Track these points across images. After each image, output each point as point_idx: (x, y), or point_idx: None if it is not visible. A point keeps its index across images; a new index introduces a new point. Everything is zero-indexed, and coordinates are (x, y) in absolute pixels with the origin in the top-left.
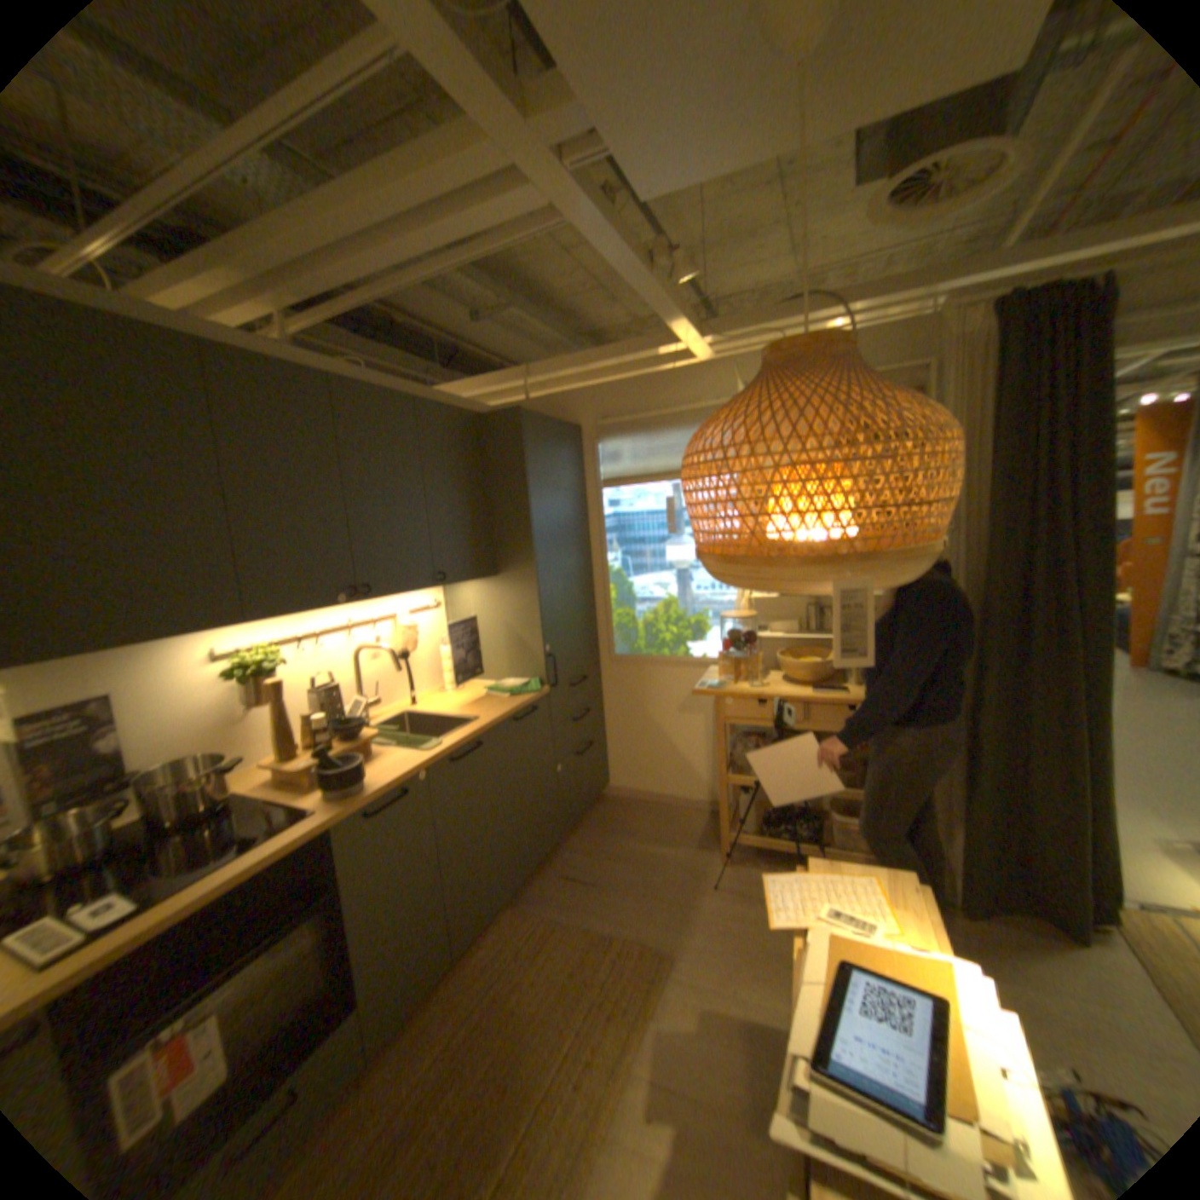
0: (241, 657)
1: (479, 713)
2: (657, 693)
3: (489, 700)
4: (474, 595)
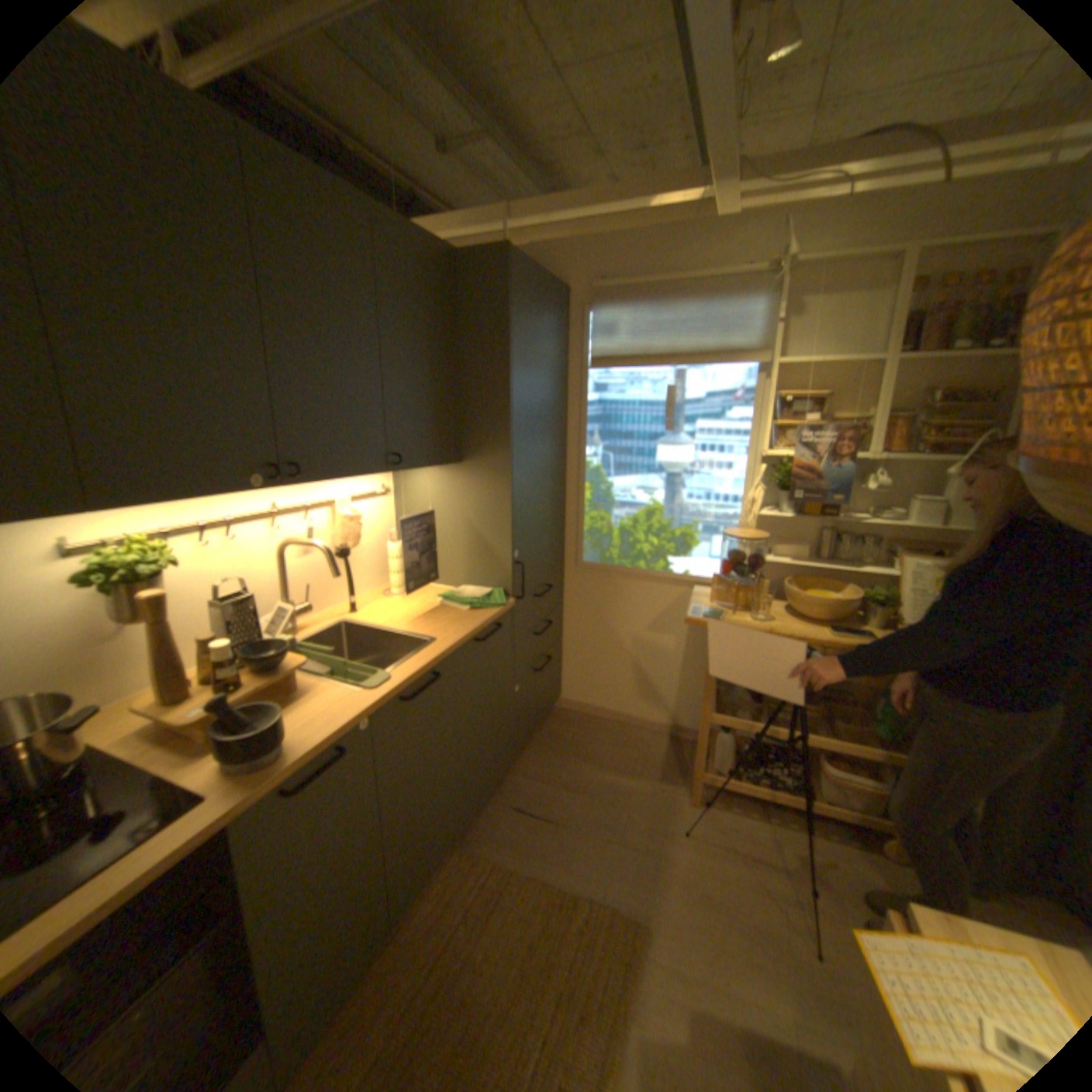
0: (107, 551)
1: (434, 629)
2: (626, 608)
3: (445, 611)
4: (432, 482)
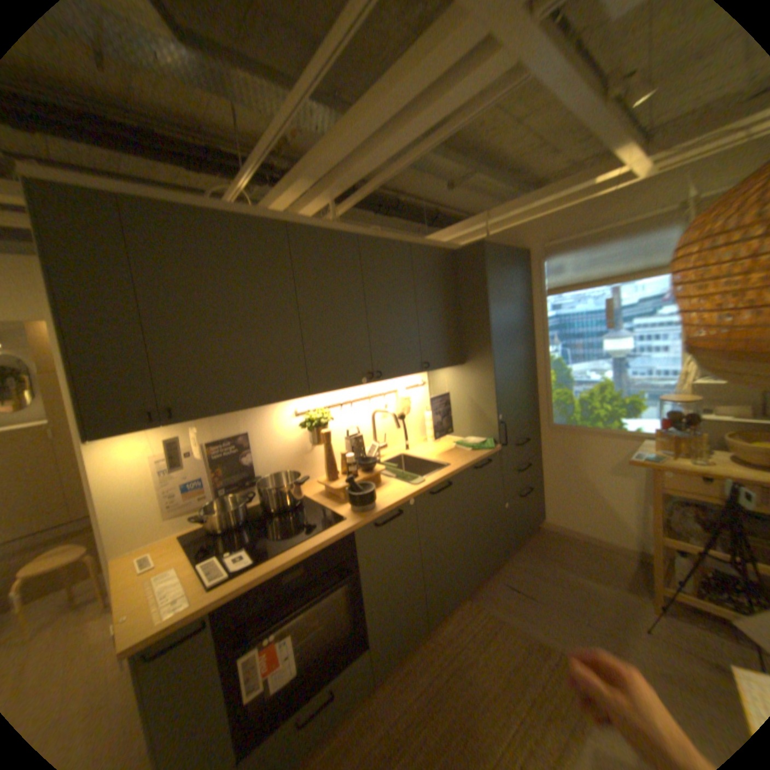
0: (310, 415)
1: (450, 460)
2: (591, 457)
3: (457, 451)
4: (448, 377)
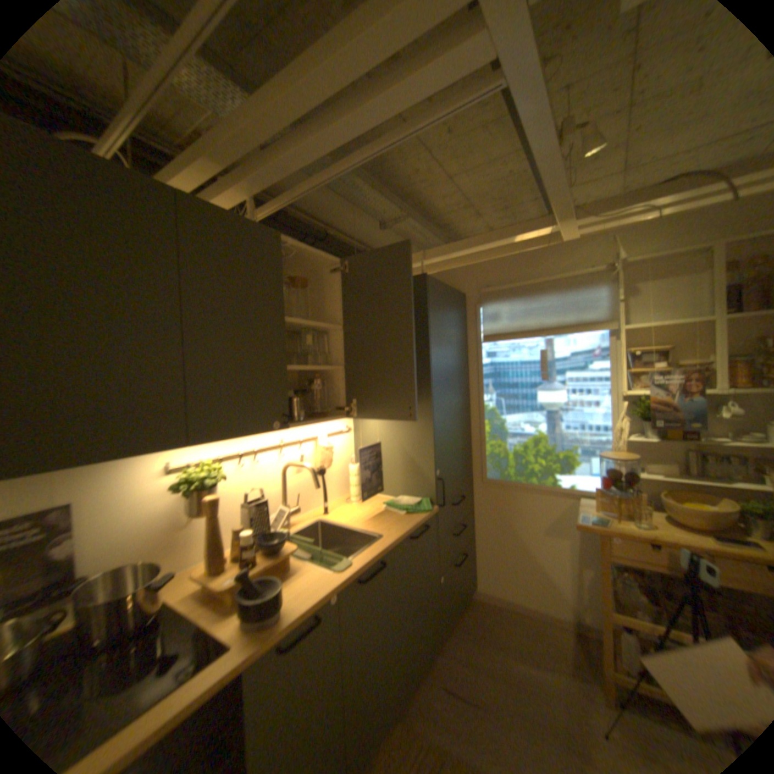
0: (190, 472)
1: (381, 529)
2: (525, 516)
3: (389, 515)
4: (378, 423)
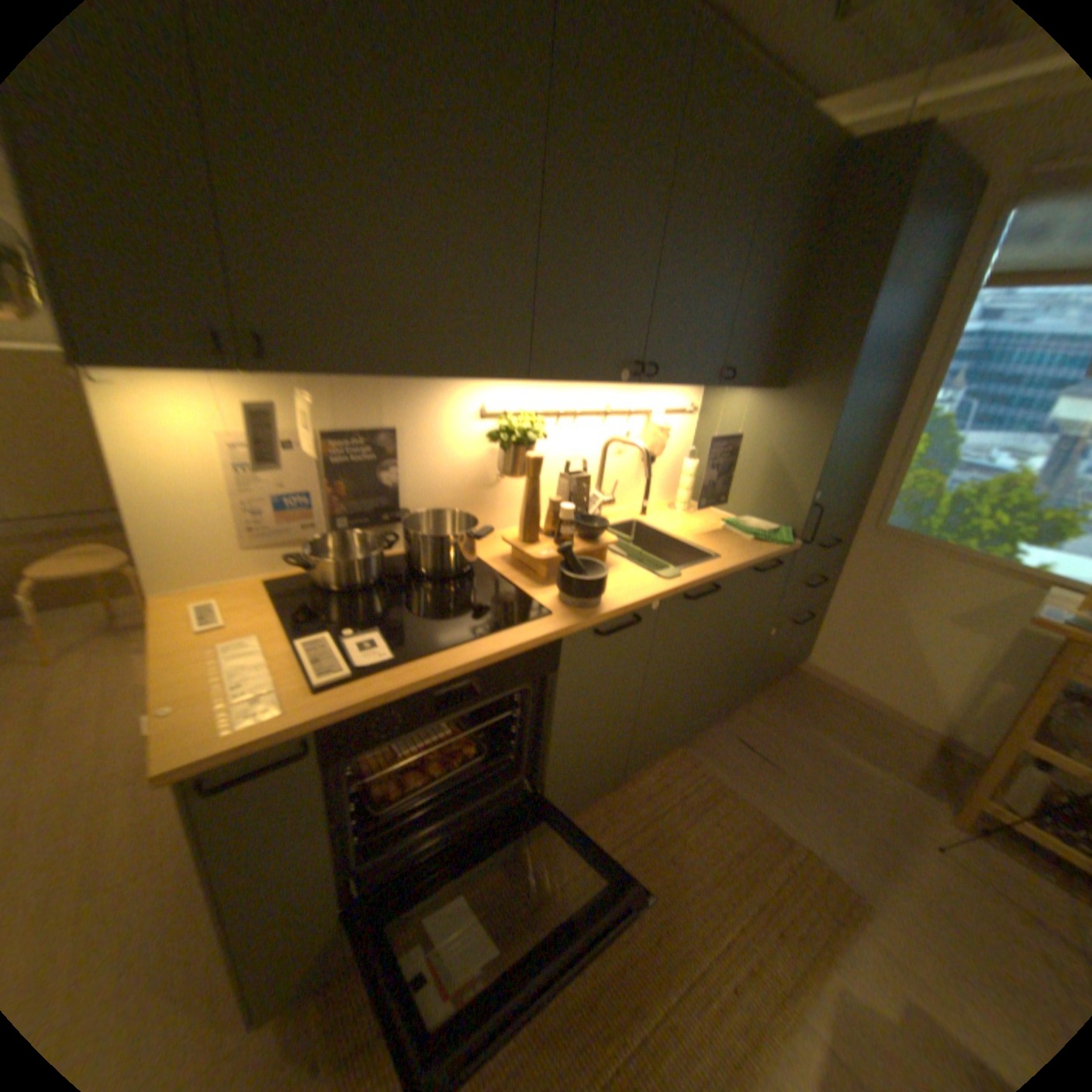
0: (509, 418)
1: (719, 547)
2: (931, 589)
3: (728, 534)
4: (744, 405)
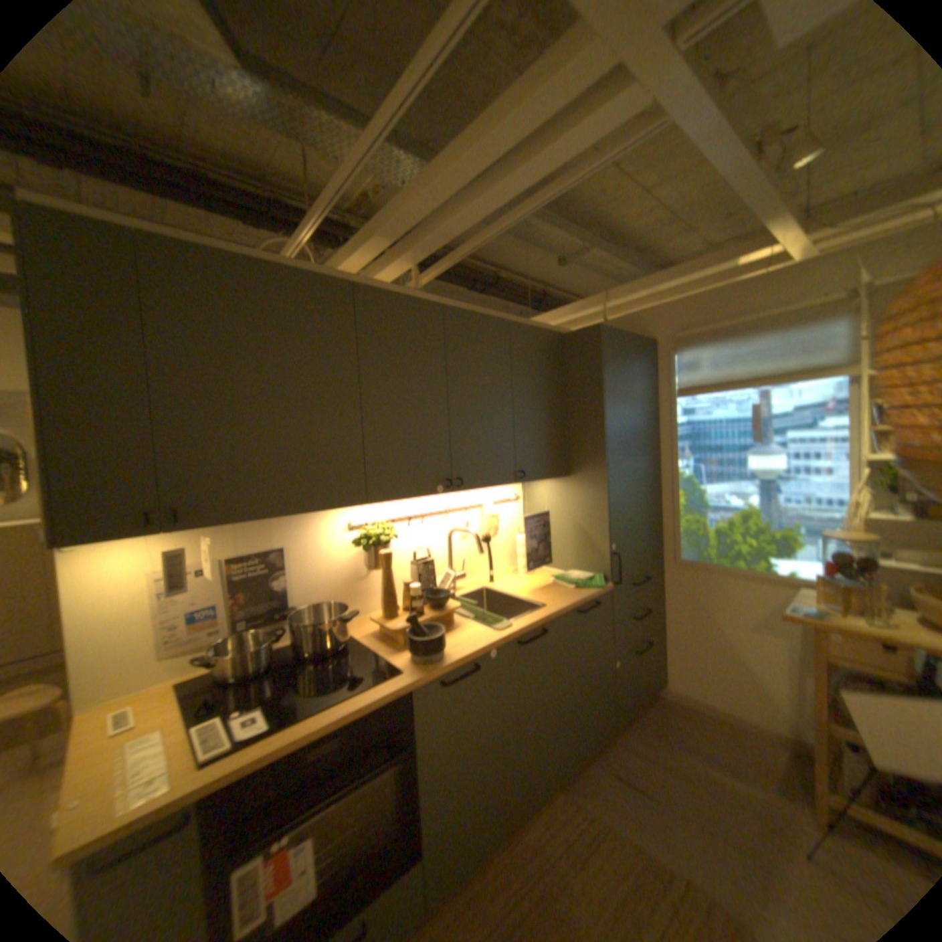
0: (368, 529)
1: (547, 599)
2: (730, 606)
3: (557, 588)
4: (549, 491)
